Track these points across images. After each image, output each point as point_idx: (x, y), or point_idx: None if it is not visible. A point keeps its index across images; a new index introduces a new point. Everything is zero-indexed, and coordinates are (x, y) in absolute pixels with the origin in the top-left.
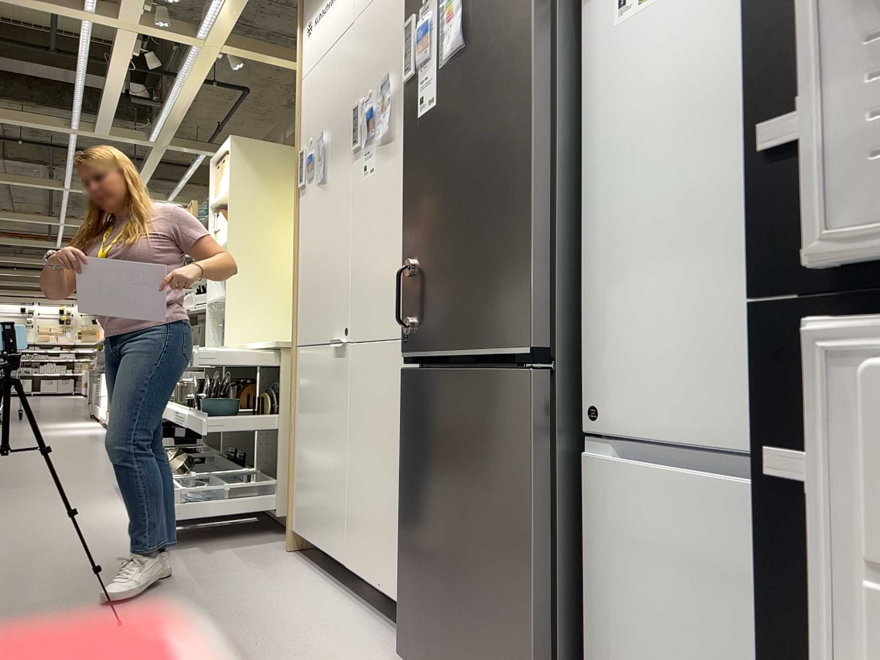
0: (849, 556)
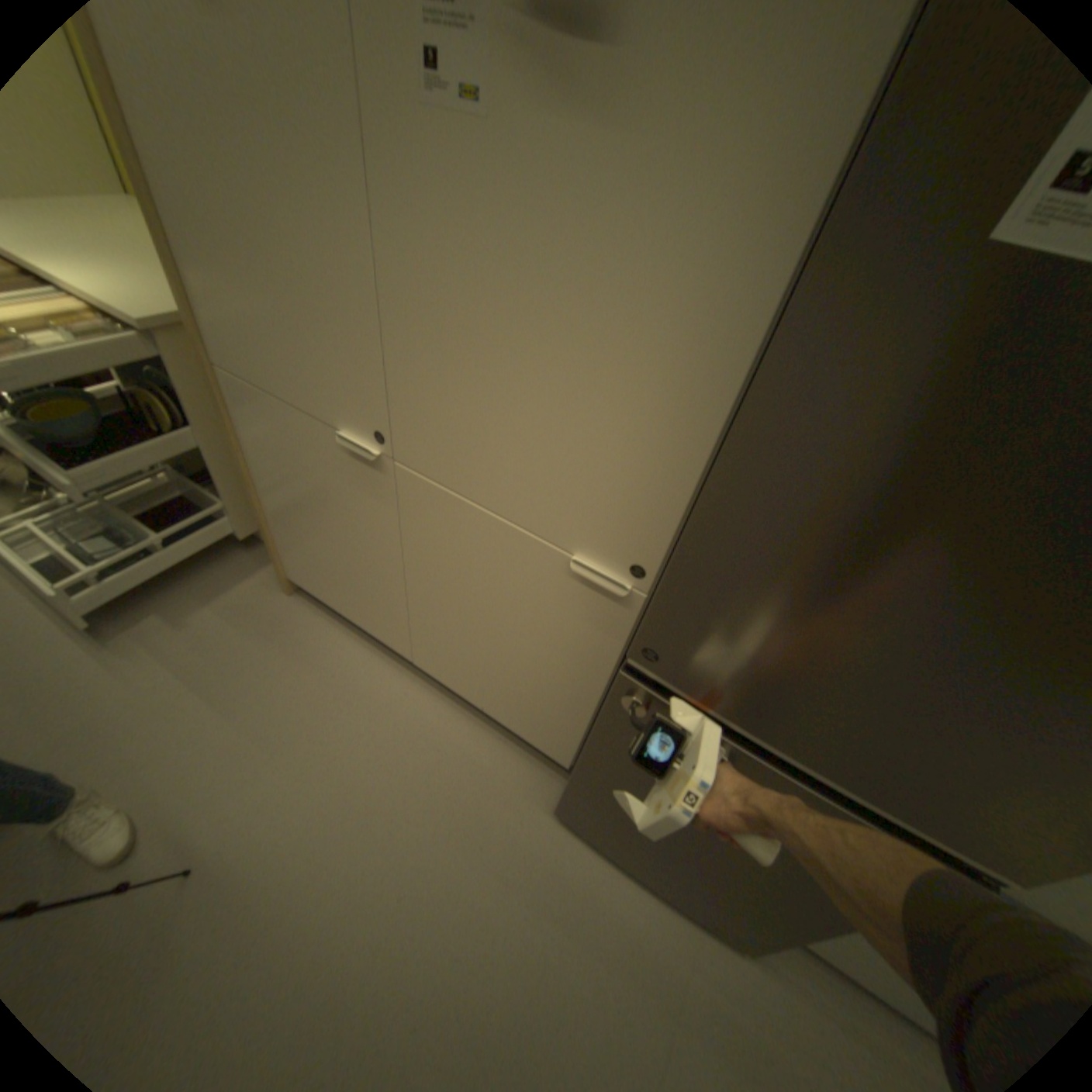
0: None
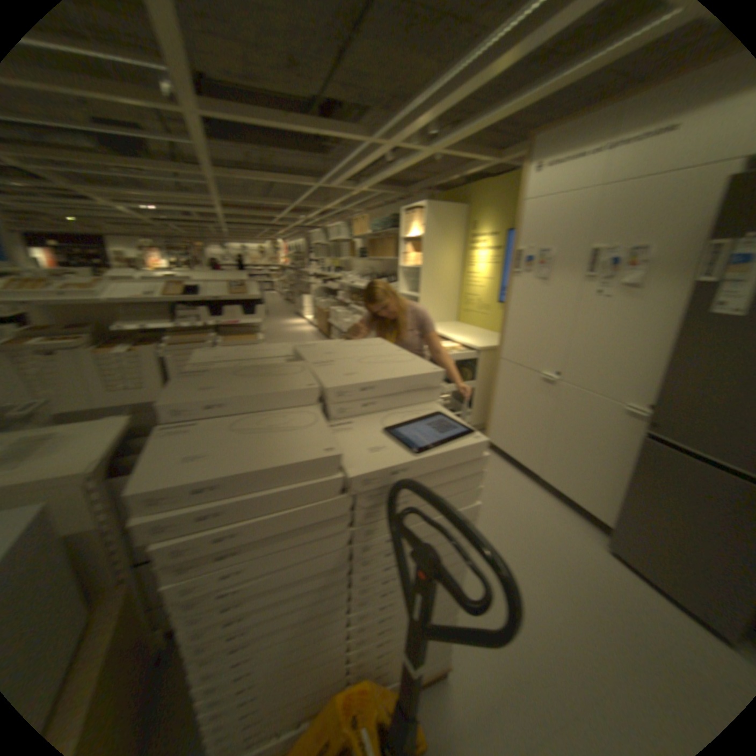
0: None
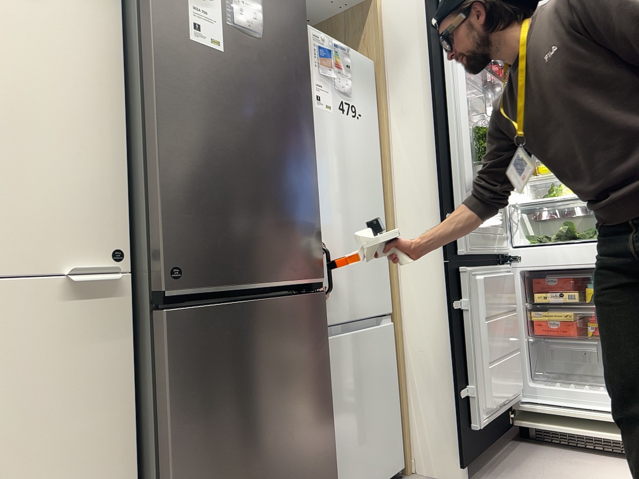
0: (472, 317)
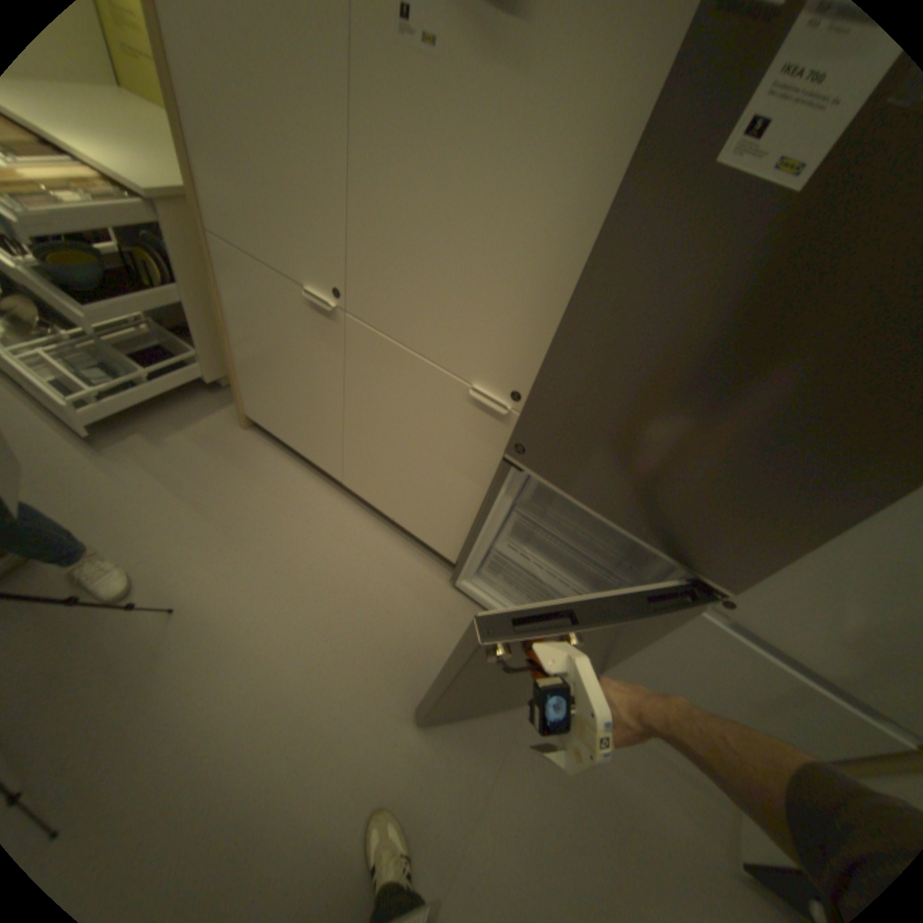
0: None
